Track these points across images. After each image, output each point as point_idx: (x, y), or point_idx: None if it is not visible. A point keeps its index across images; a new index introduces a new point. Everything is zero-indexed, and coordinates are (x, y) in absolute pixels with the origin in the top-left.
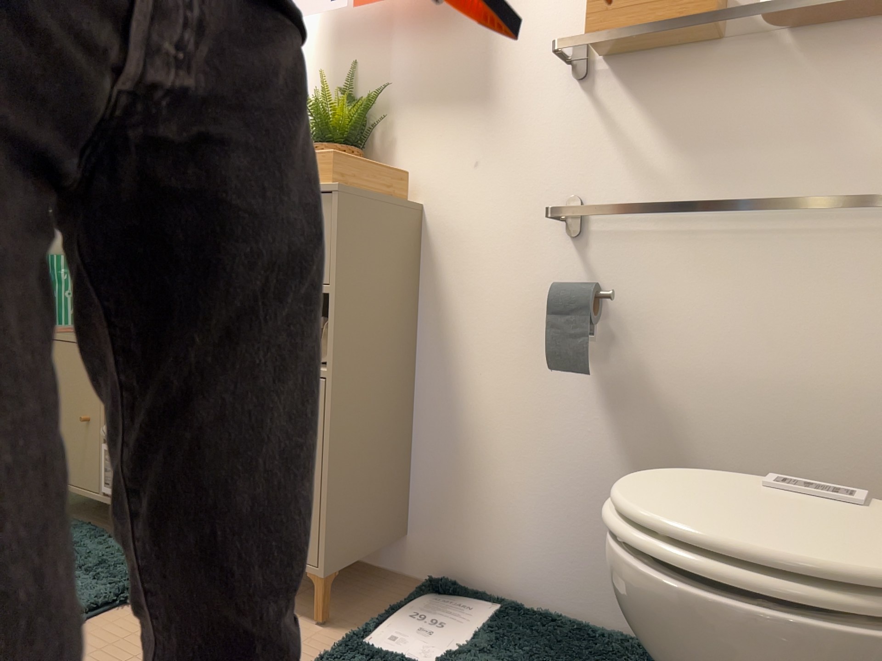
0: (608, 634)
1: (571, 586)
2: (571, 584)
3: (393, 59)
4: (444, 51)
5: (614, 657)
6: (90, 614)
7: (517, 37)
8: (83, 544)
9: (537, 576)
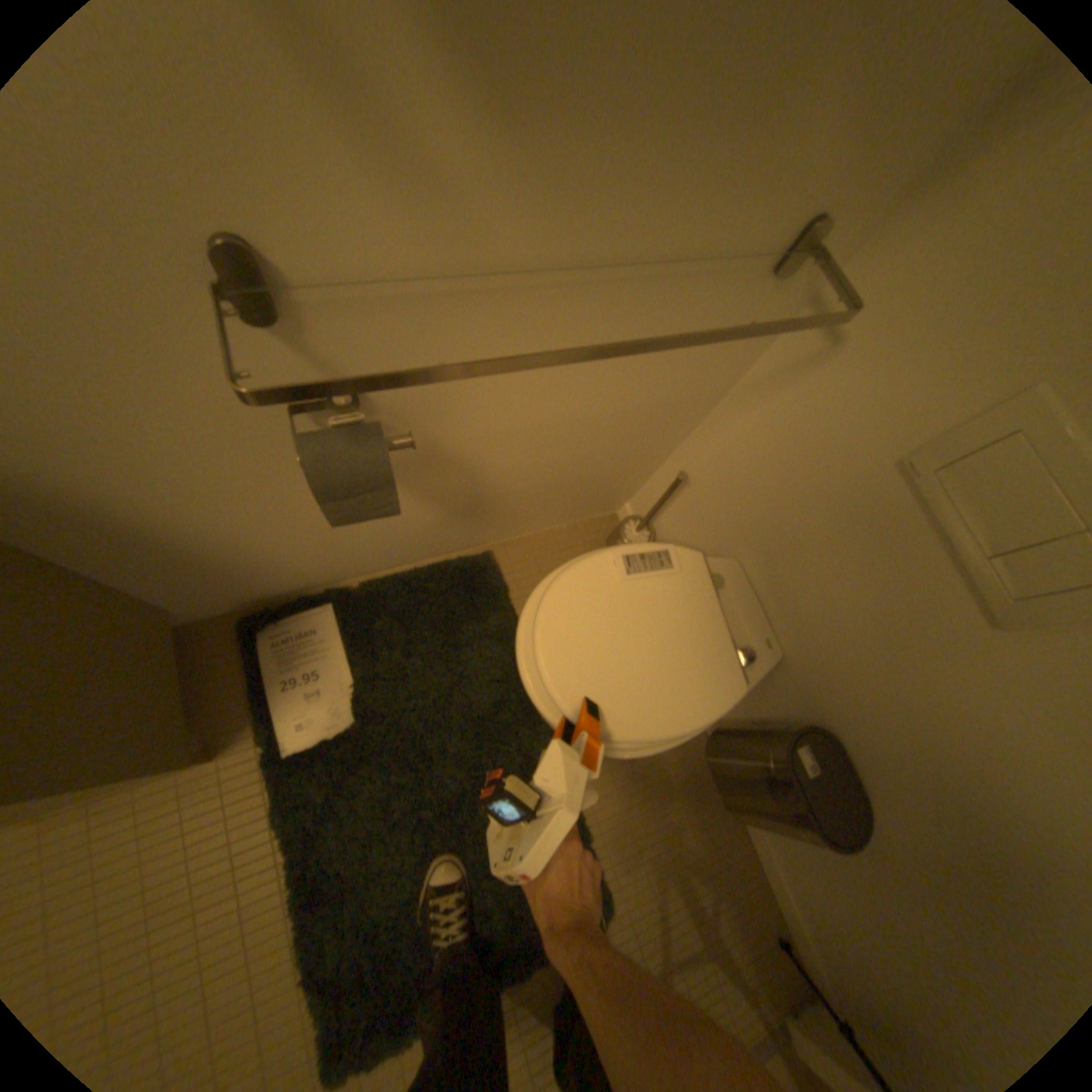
0: (426, 573)
1: (380, 560)
2: (380, 559)
3: None
4: None
5: (450, 601)
6: None
7: None
8: None
9: (345, 569)
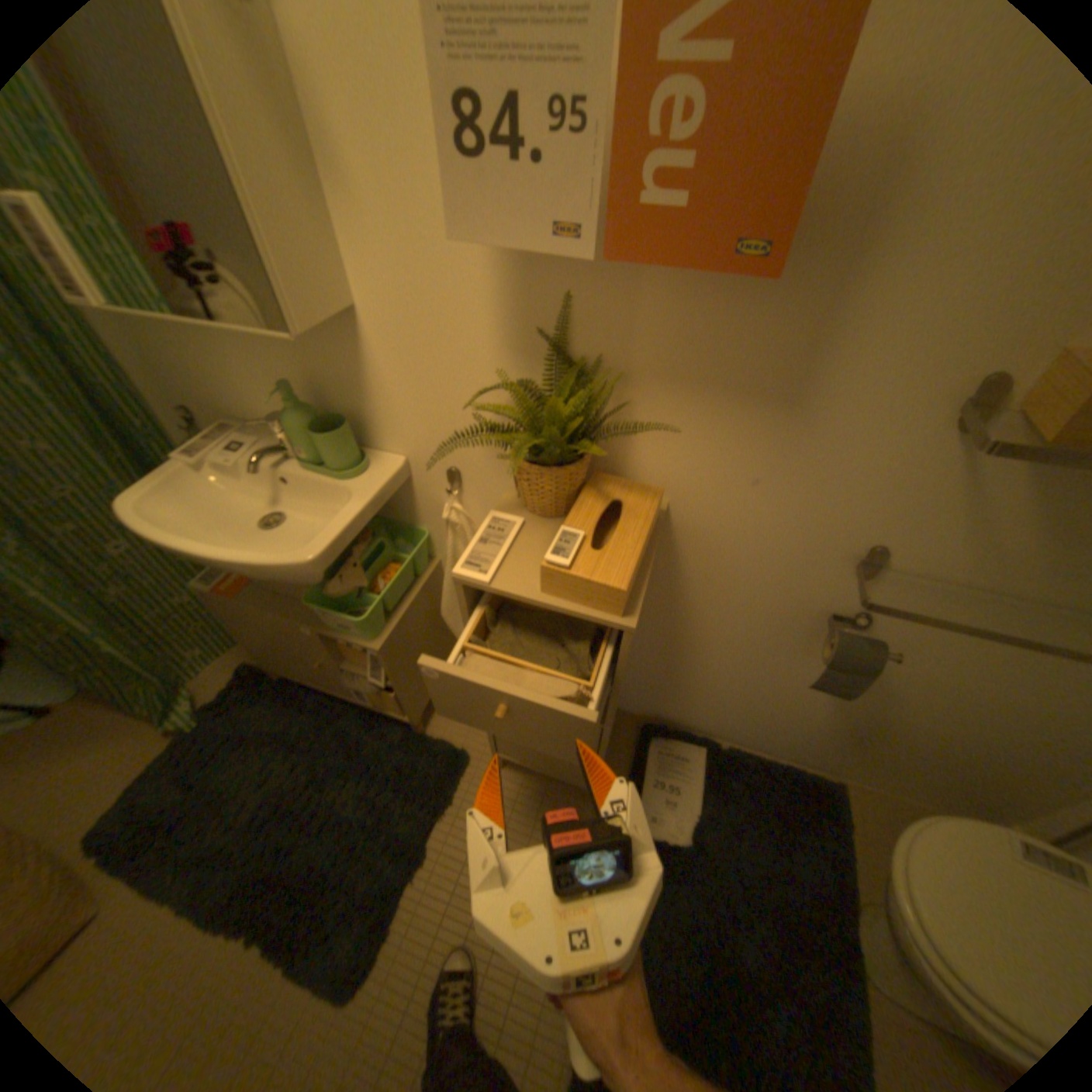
0: (786, 772)
1: (759, 739)
2: (759, 739)
3: (643, 306)
4: (743, 319)
5: (801, 805)
6: (430, 848)
7: (890, 334)
8: (367, 746)
9: (732, 731)
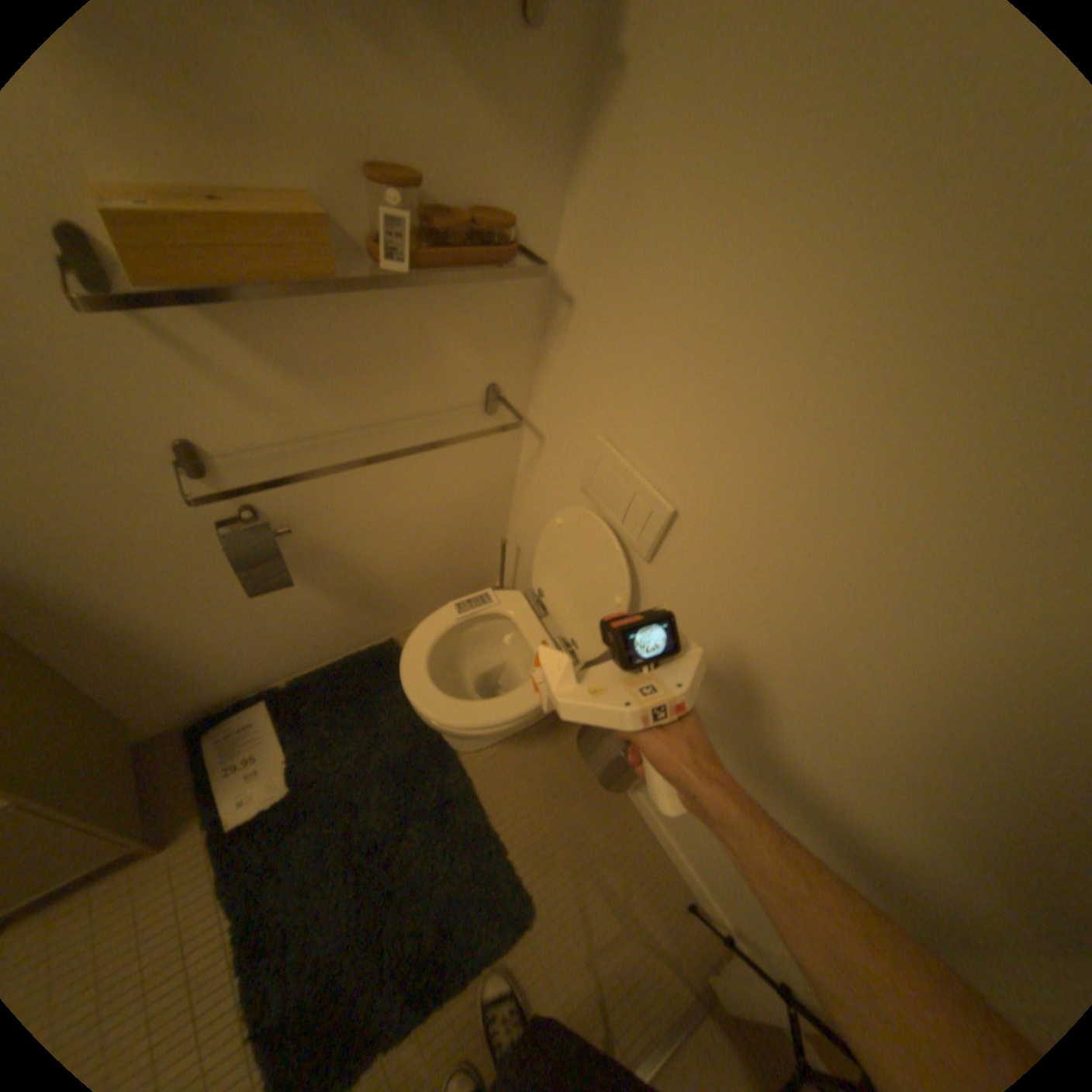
0: (342, 664)
1: (301, 658)
2: (301, 657)
3: None
4: None
5: (363, 681)
6: None
7: None
8: None
9: (273, 669)
